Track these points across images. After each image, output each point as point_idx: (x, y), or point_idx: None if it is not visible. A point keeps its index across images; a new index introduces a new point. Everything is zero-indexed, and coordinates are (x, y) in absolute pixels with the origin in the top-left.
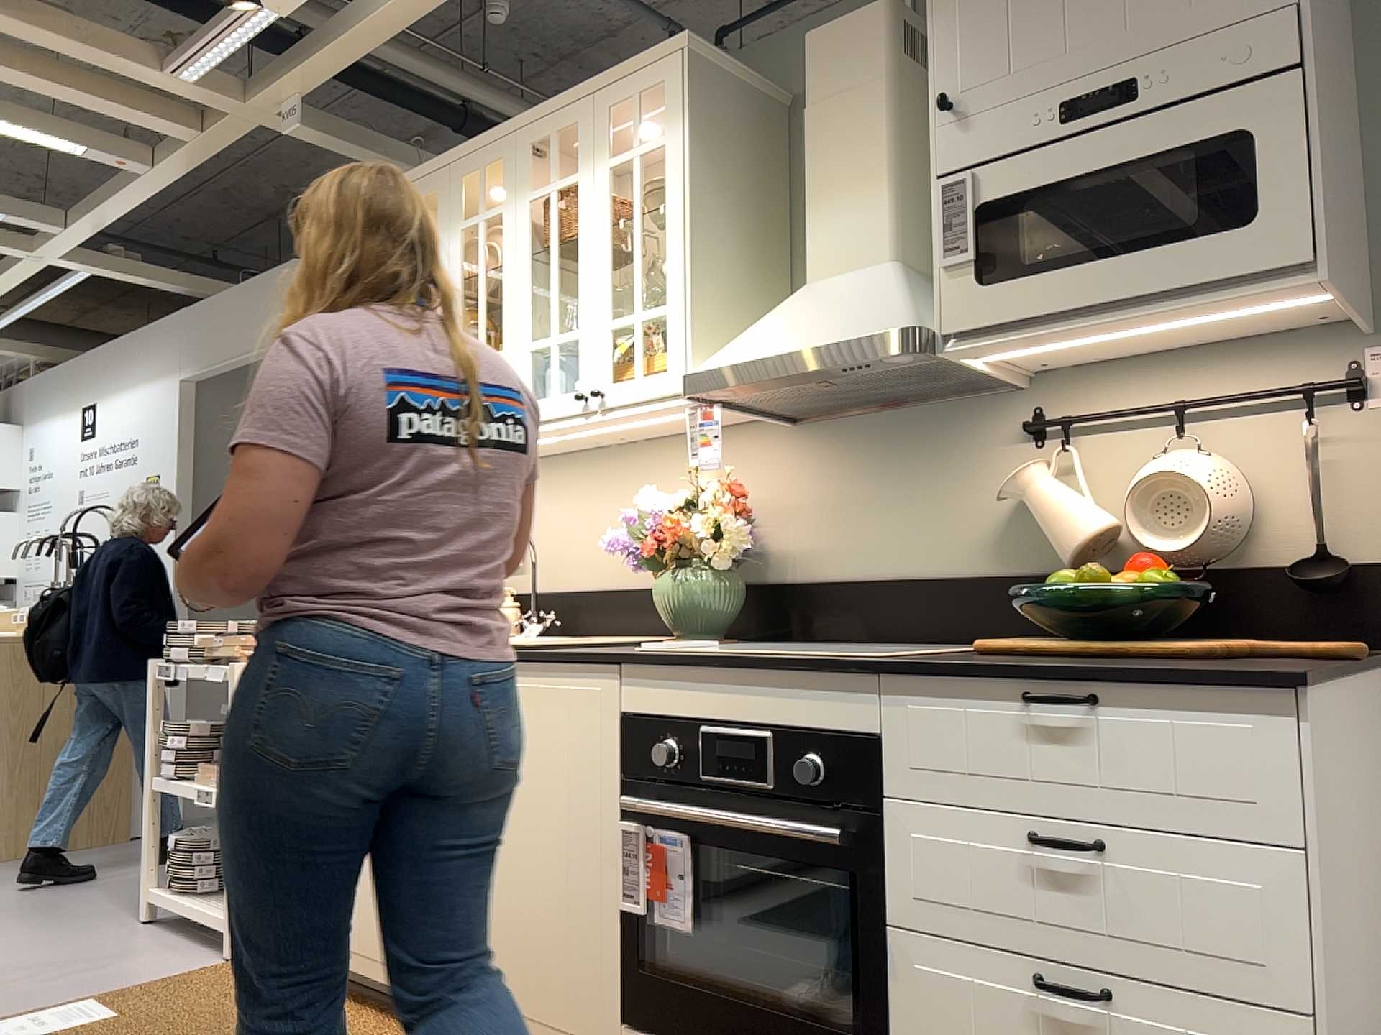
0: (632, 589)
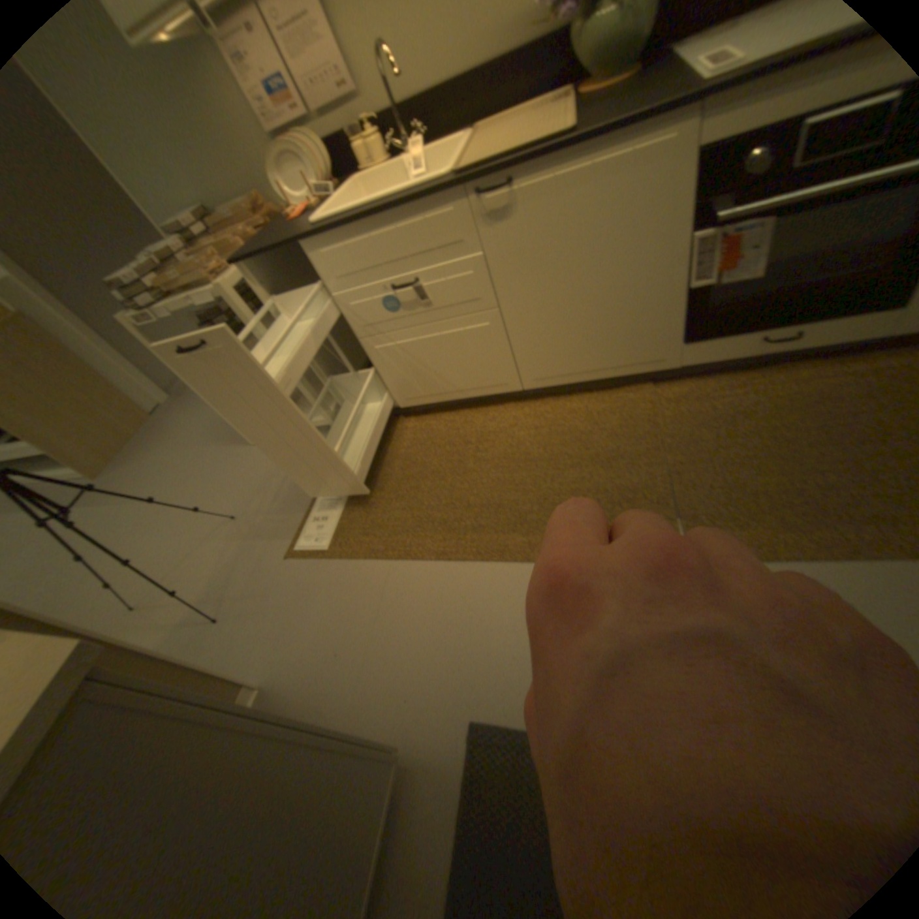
0: (487, 63)
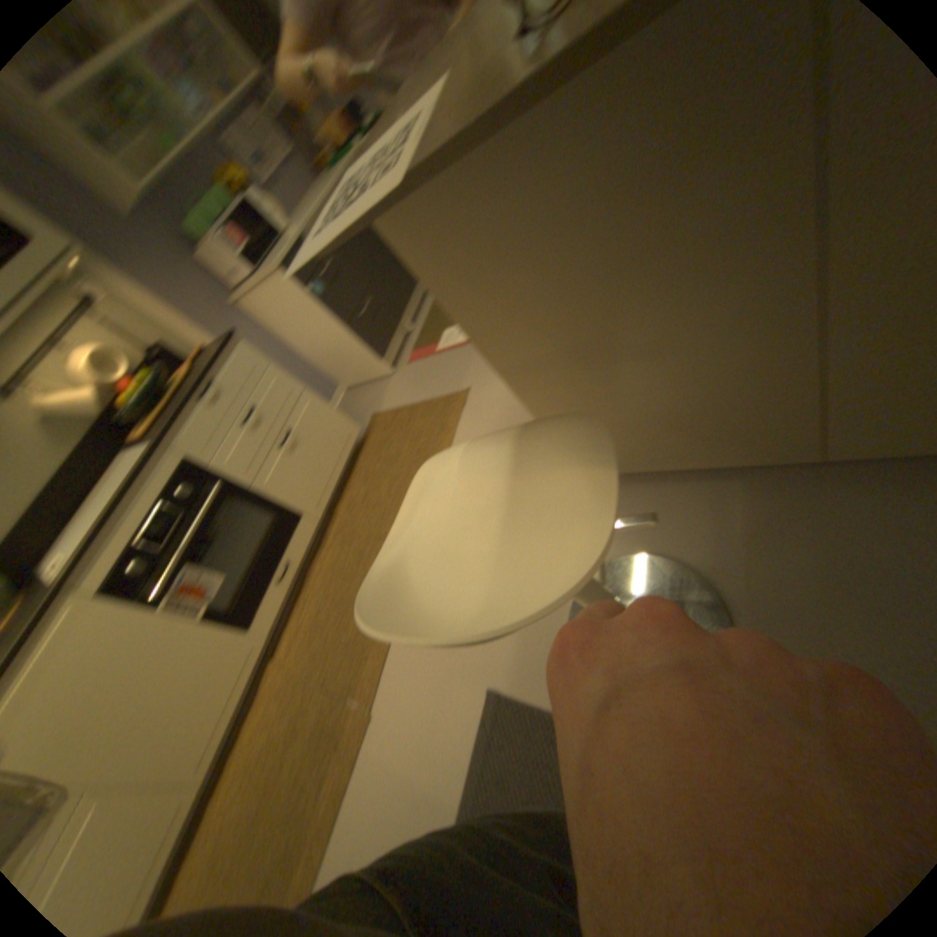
0: None
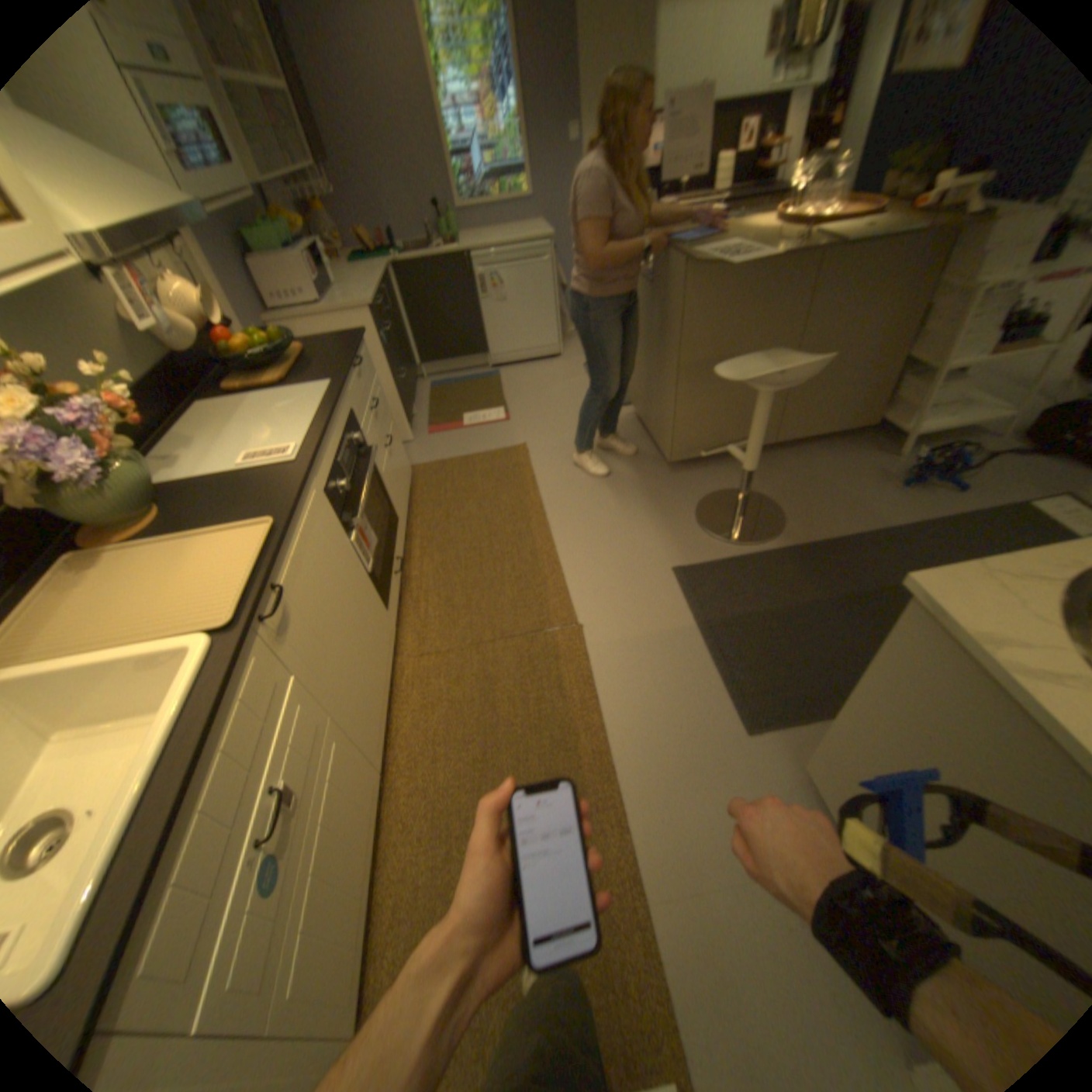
0: None
